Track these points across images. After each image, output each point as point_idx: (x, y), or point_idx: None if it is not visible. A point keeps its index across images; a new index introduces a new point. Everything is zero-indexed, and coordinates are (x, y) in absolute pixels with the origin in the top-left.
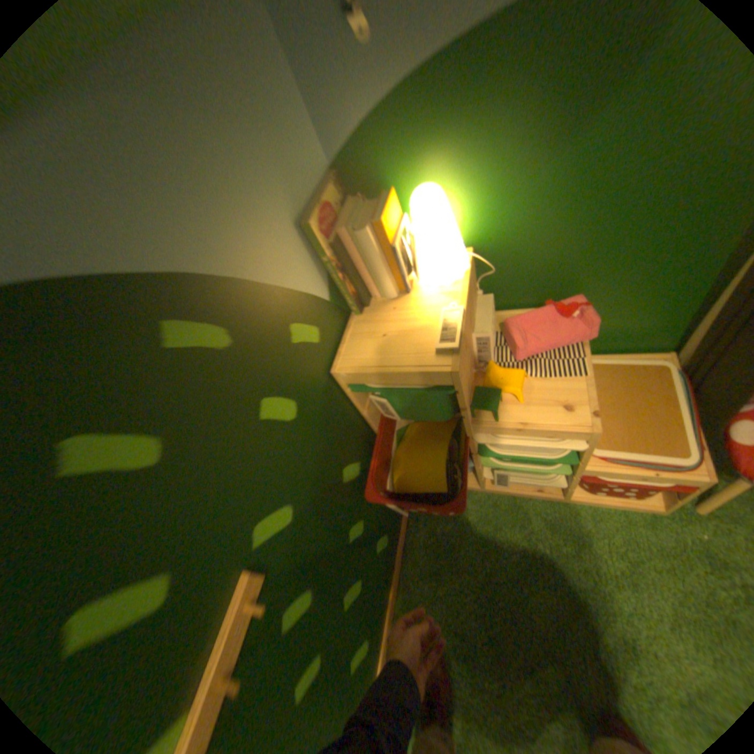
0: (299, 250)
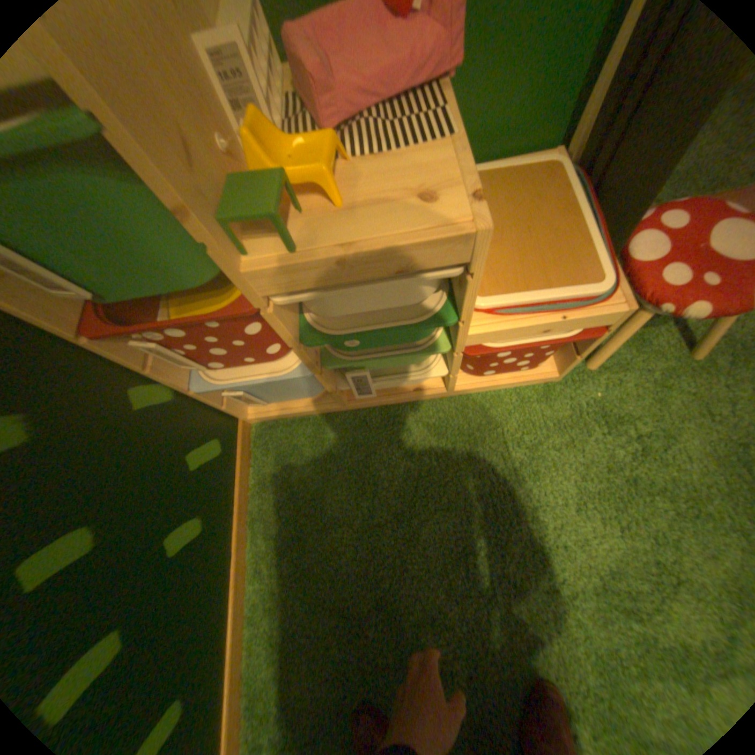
0: None
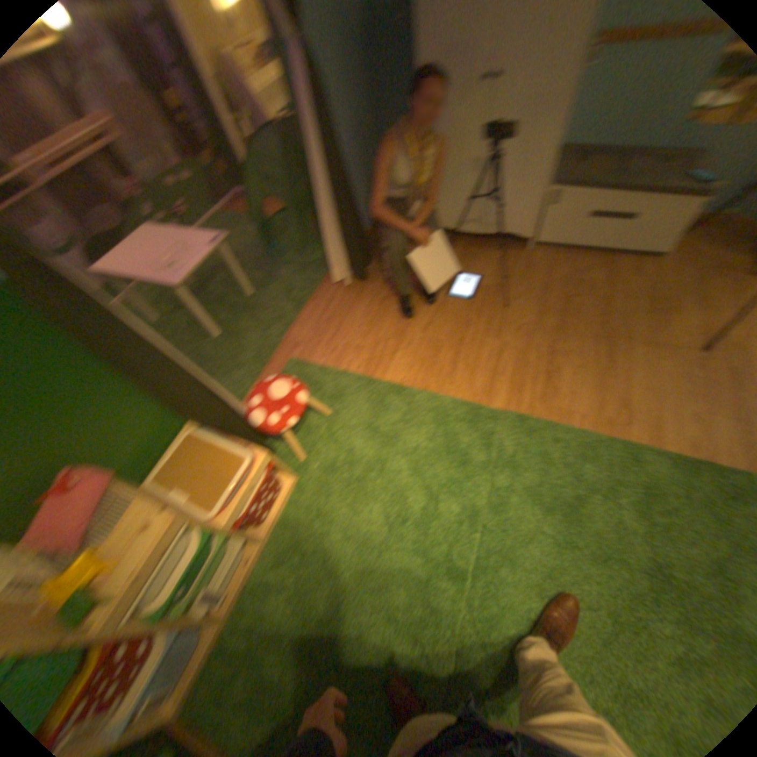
0: None
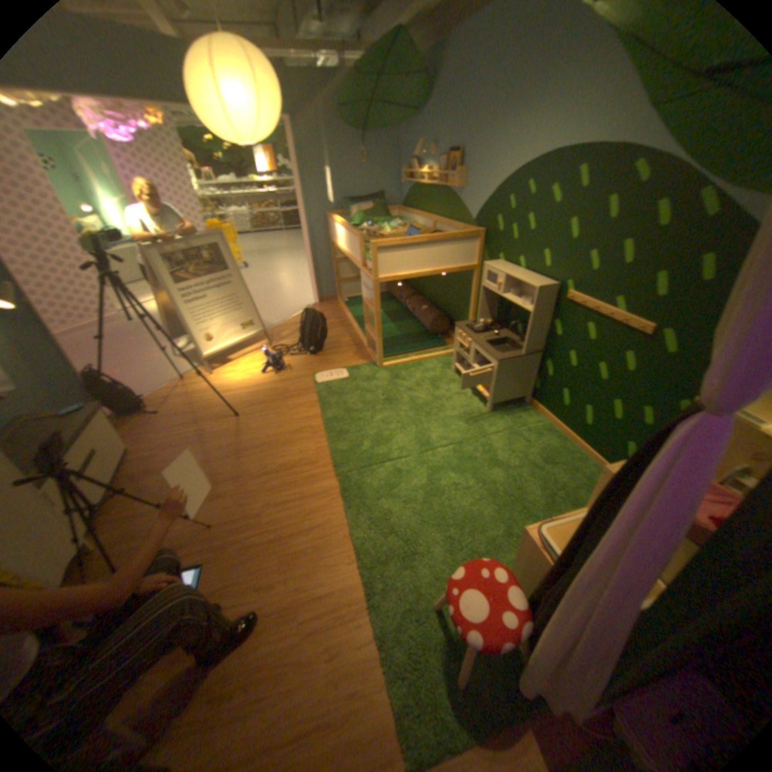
0: None
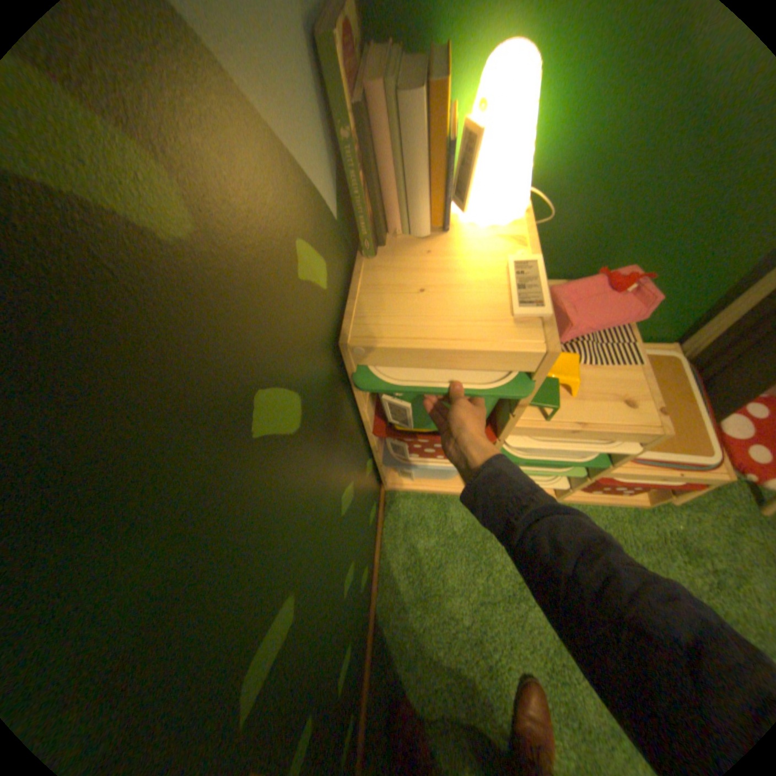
0: (311, 88)
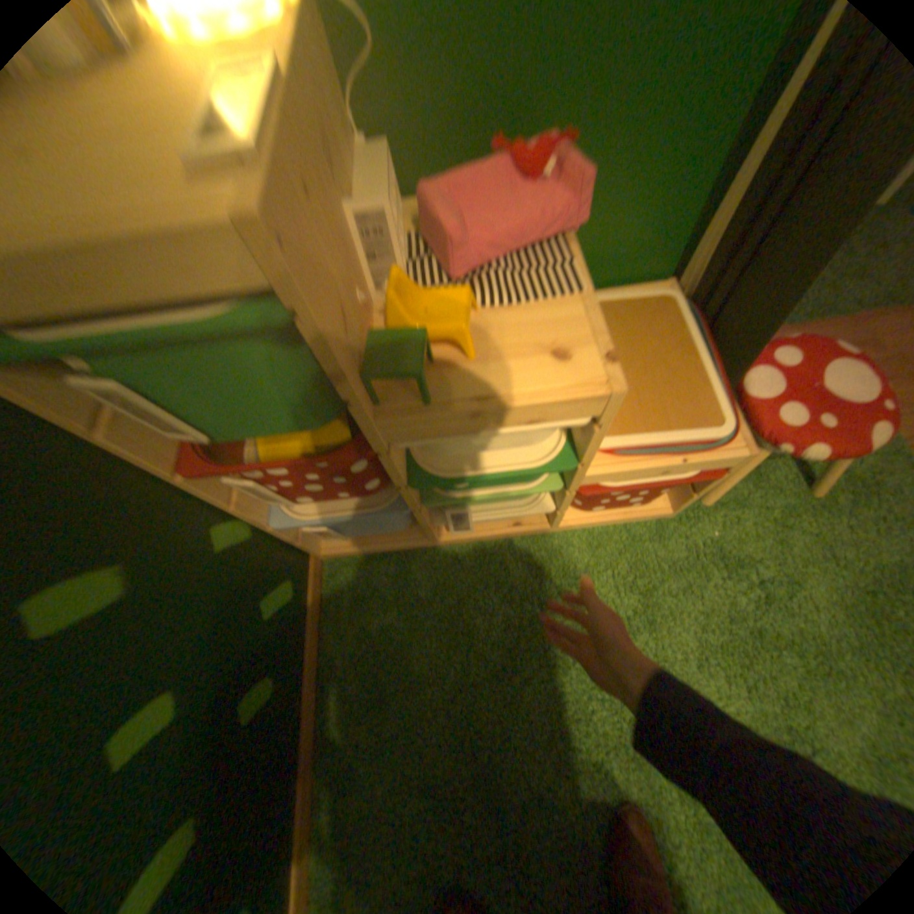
0: None
